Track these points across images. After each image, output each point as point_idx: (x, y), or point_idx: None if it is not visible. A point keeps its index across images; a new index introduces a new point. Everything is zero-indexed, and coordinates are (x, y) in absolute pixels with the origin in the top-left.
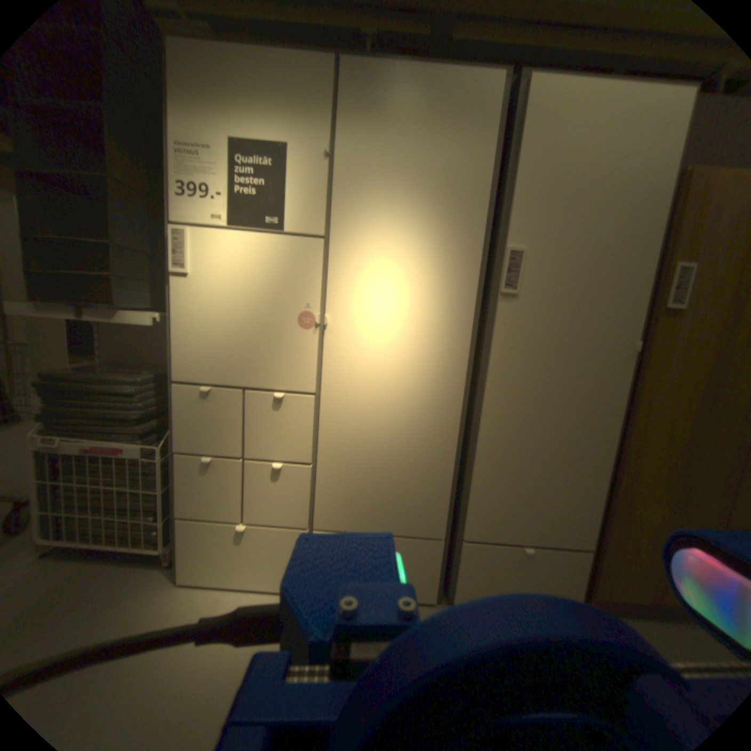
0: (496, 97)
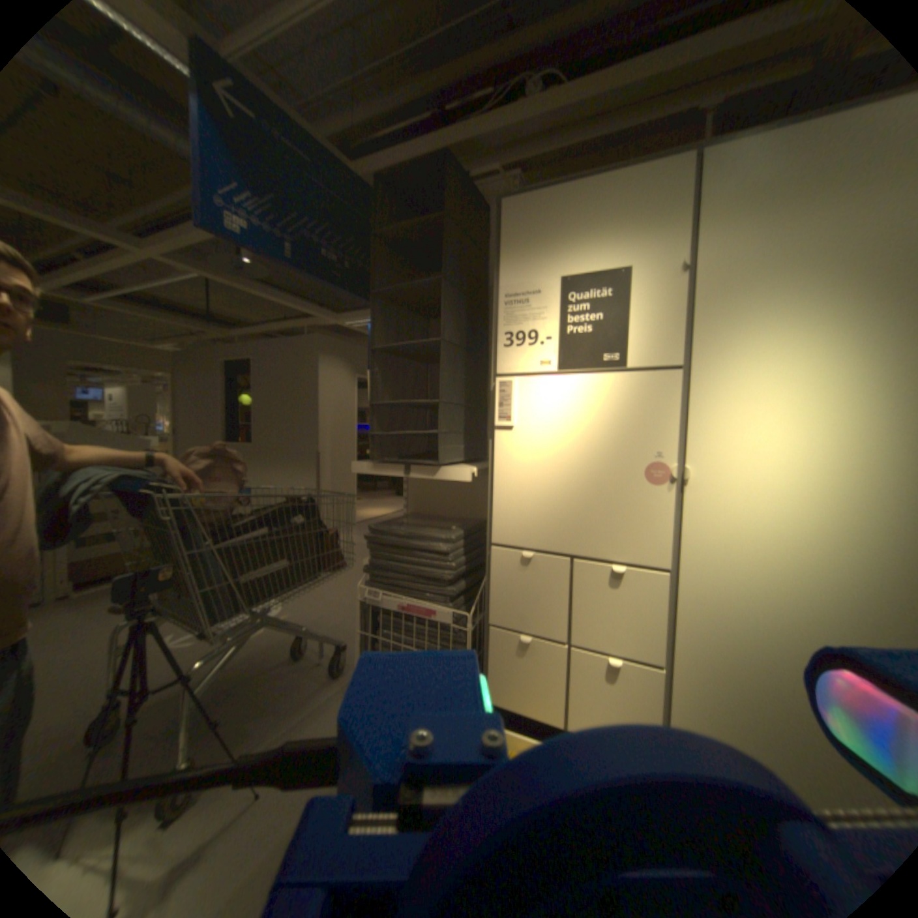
0: None
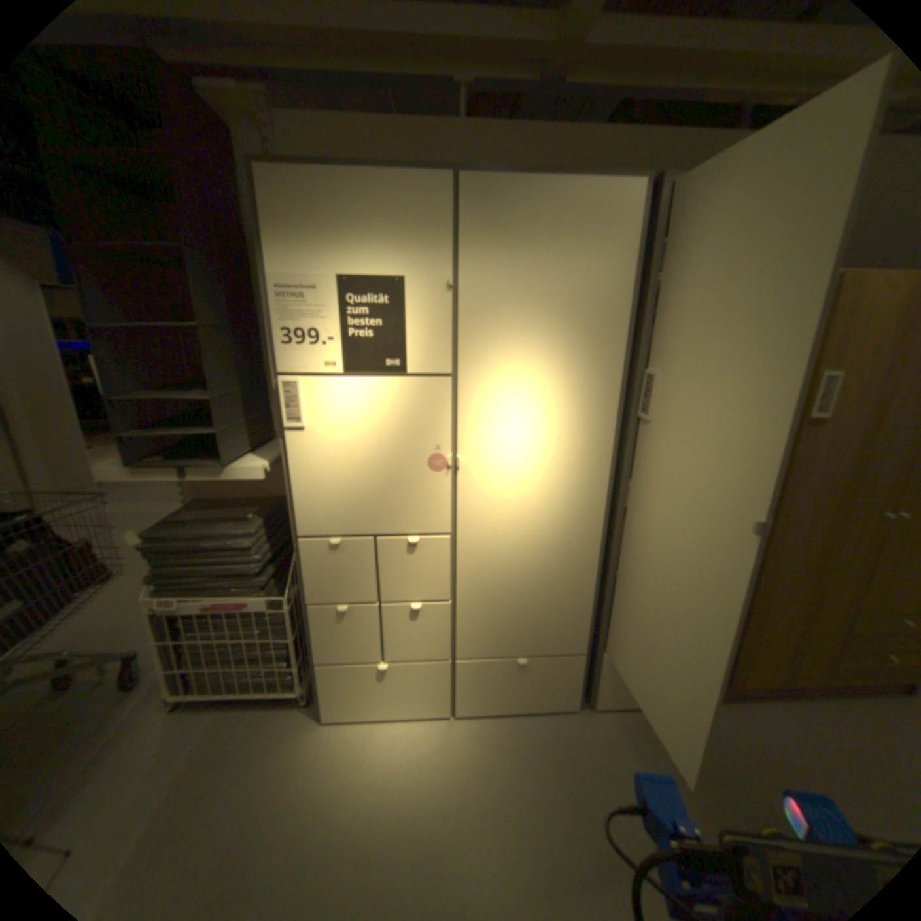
0: (640, 207)
